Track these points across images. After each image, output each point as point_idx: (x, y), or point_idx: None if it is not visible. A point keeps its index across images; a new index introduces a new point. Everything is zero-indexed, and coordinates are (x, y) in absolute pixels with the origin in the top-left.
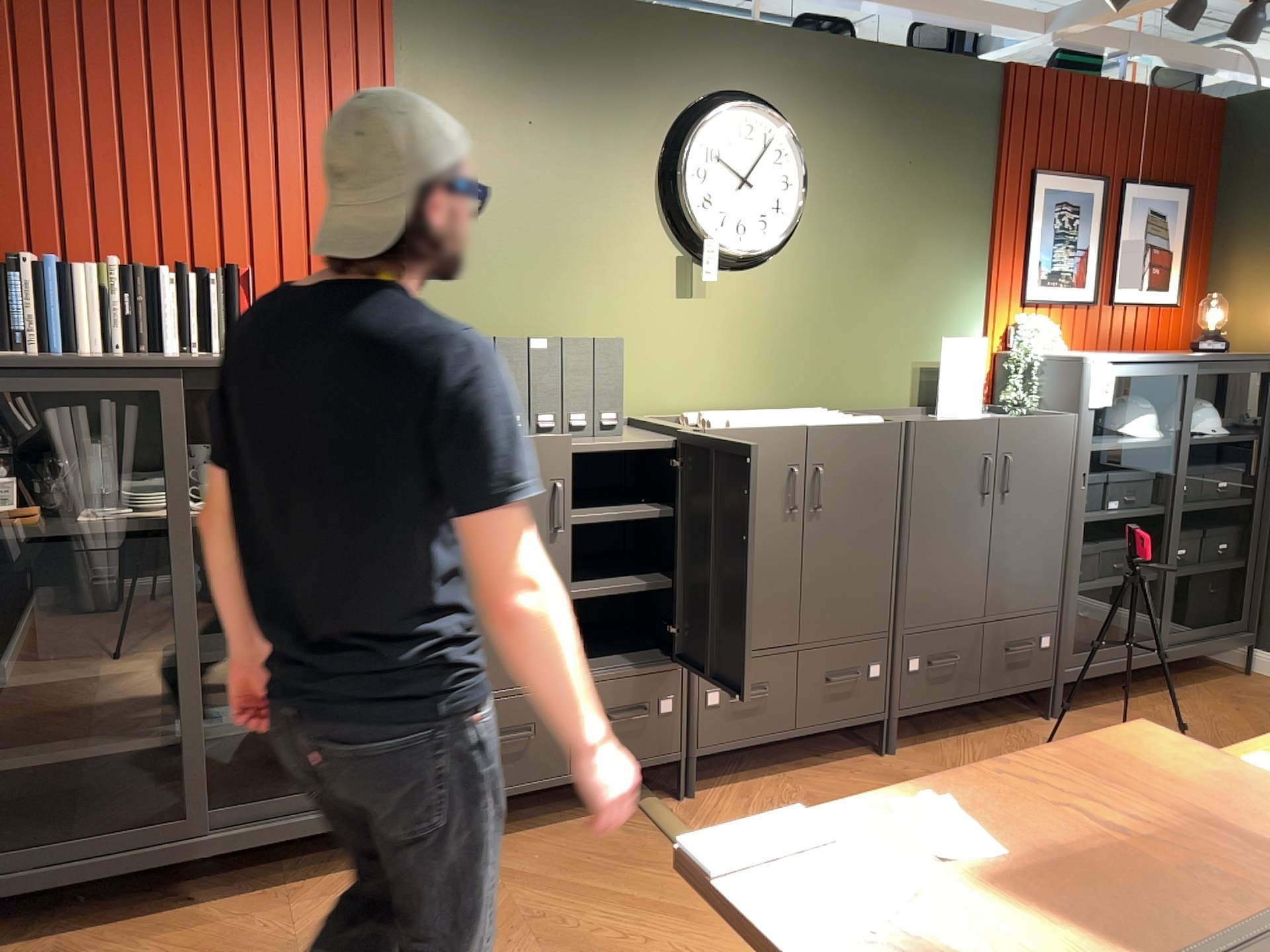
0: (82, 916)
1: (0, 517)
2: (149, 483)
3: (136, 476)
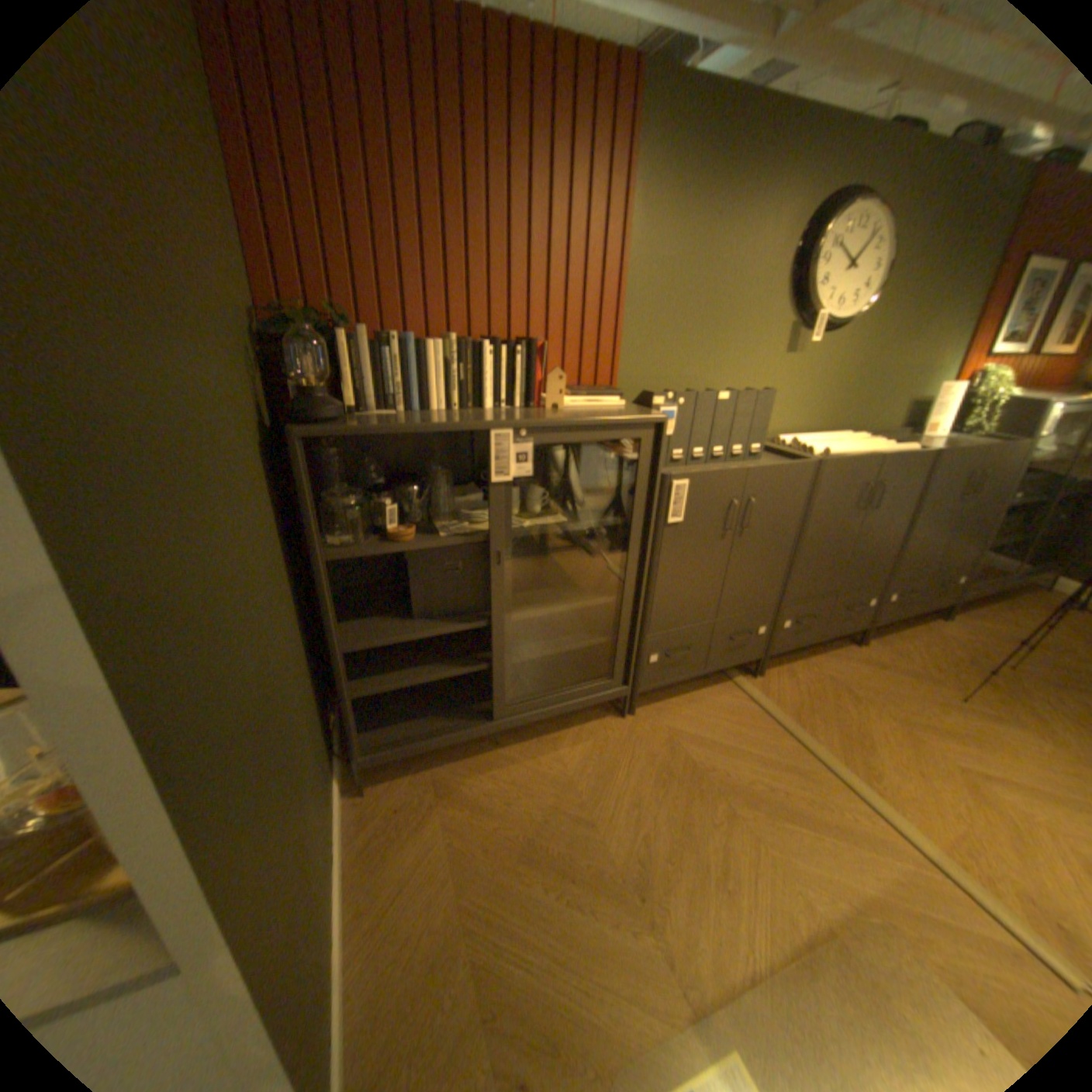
0: (440, 756)
1: (388, 534)
2: (467, 498)
3: (454, 492)
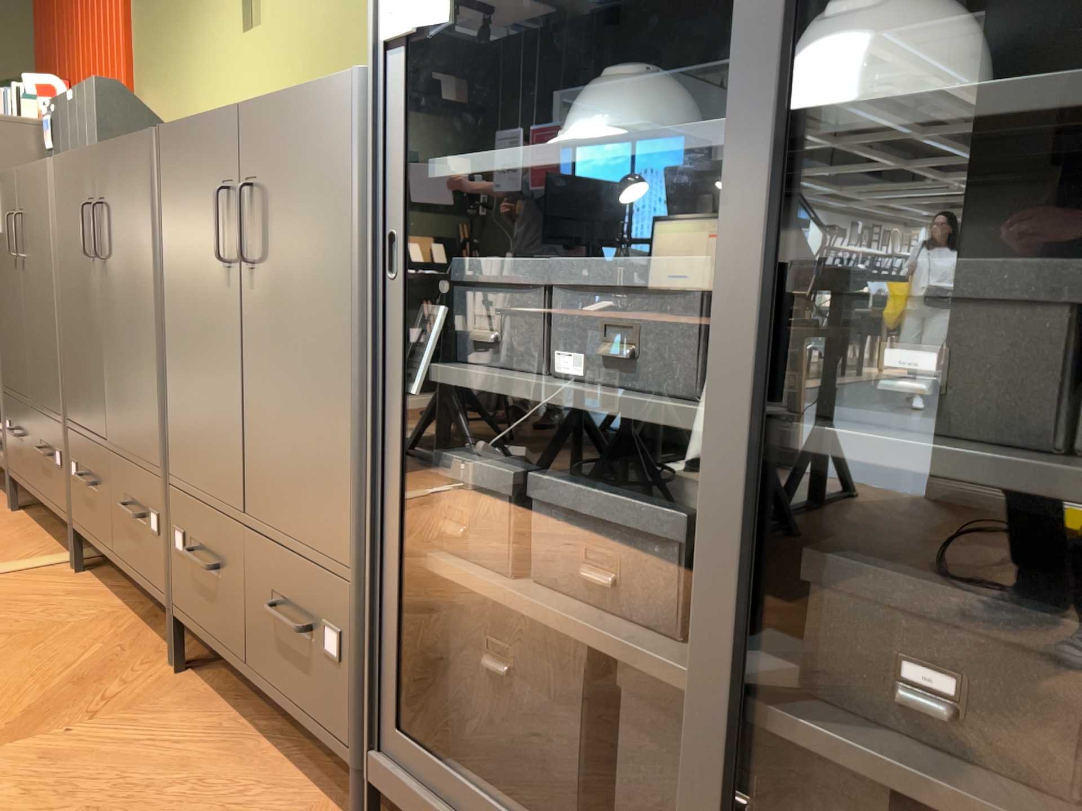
0: None
1: None
2: None
3: None
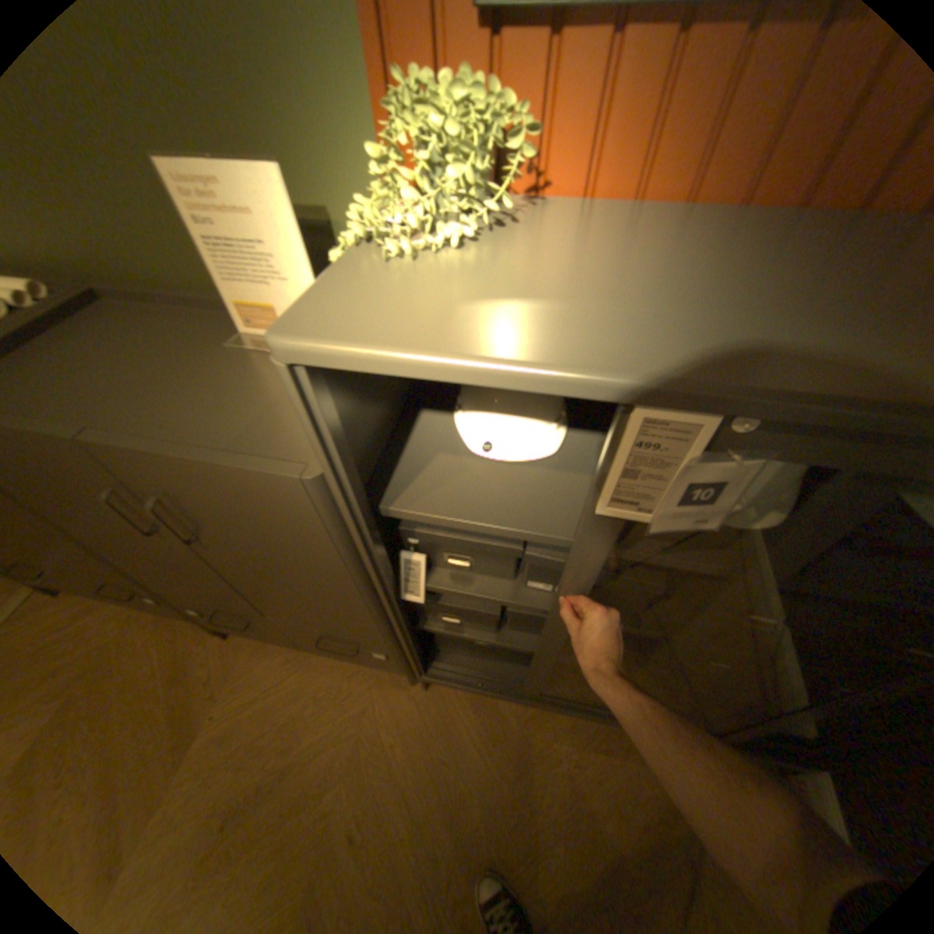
0: None
1: None
2: None
3: None
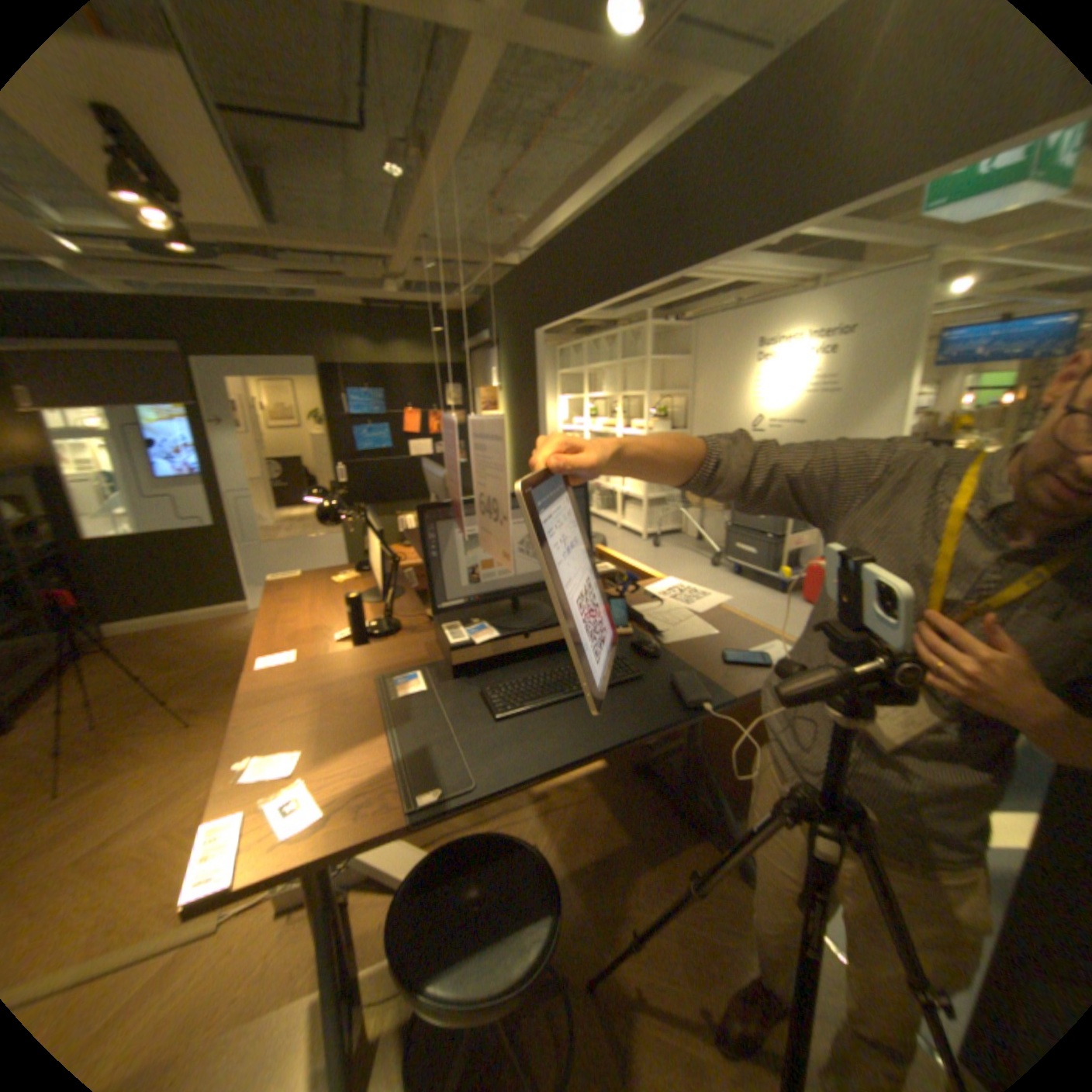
0: None
1: None
2: None
3: None
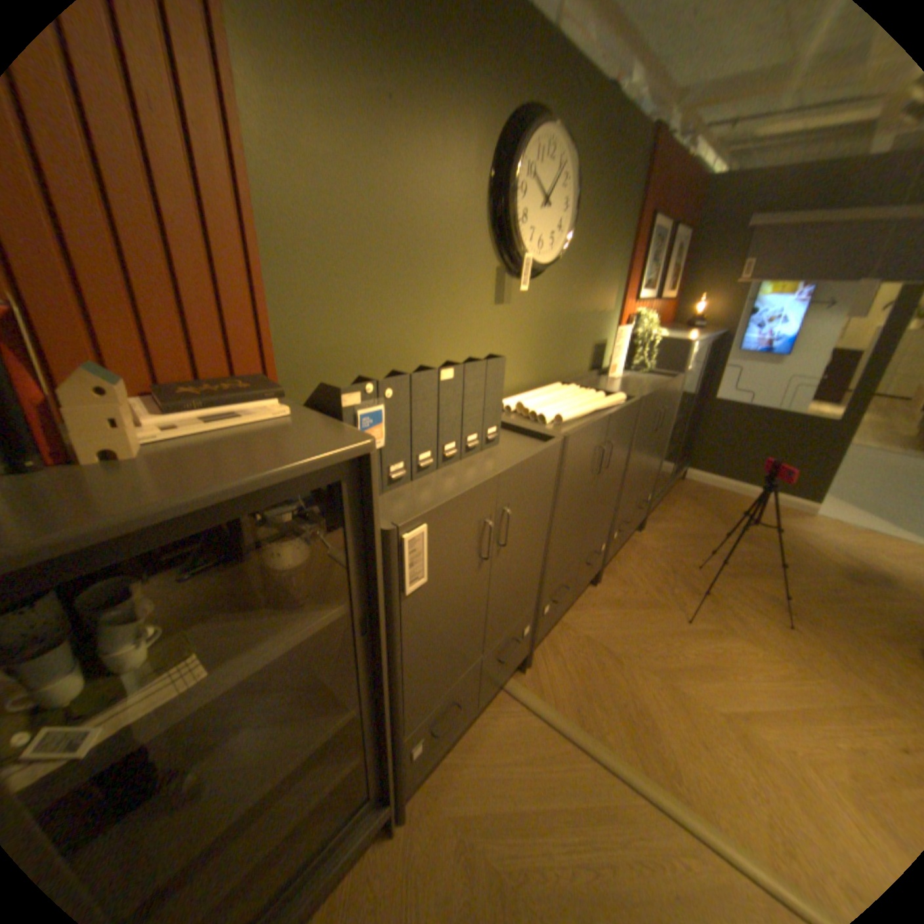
0: None
1: None
2: None
3: None
